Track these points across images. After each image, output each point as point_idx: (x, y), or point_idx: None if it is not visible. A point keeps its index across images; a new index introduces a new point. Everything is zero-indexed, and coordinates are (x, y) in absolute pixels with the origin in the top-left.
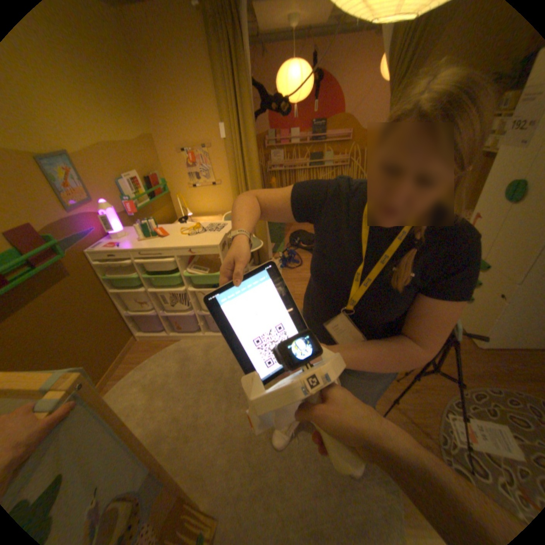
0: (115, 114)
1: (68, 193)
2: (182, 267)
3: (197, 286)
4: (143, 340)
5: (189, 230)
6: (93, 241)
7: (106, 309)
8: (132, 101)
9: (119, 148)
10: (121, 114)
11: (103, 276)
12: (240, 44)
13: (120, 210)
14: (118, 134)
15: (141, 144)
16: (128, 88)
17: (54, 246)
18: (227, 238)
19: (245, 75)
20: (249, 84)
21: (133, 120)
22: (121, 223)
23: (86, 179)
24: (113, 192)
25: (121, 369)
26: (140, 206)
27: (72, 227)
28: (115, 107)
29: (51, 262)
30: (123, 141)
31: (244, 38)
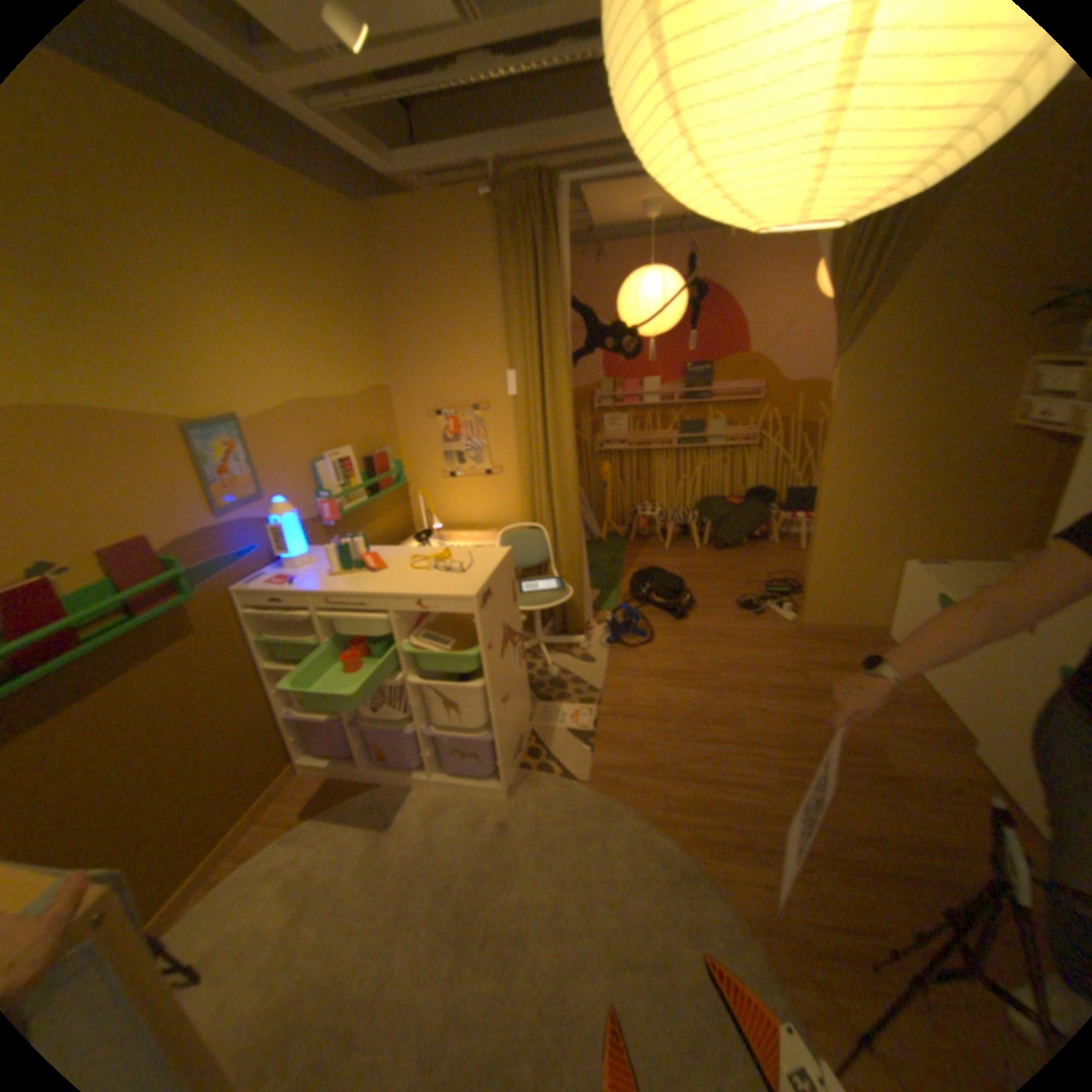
0: (334, 356)
1: (227, 485)
2: (403, 634)
3: (428, 672)
4: (312, 776)
5: (427, 561)
6: (253, 569)
7: (251, 704)
8: (366, 336)
9: (331, 410)
10: (344, 355)
11: (257, 638)
12: (555, 248)
13: (313, 515)
14: (332, 388)
15: (370, 403)
16: (362, 316)
17: (182, 578)
18: (496, 582)
19: (560, 295)
20: (566, 308)
21: (363, 365)
22: (311, 539)
23: (263, 461)
24: (305, 484)
25: (255, 835)
26: (350, 508)
27: (220, 545)
28: (336, 345)
29: (169, 607)
30: (340, 398)
31: (563, 239)
